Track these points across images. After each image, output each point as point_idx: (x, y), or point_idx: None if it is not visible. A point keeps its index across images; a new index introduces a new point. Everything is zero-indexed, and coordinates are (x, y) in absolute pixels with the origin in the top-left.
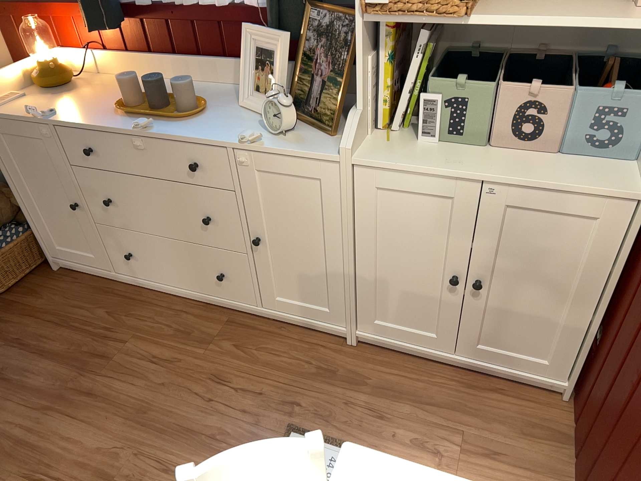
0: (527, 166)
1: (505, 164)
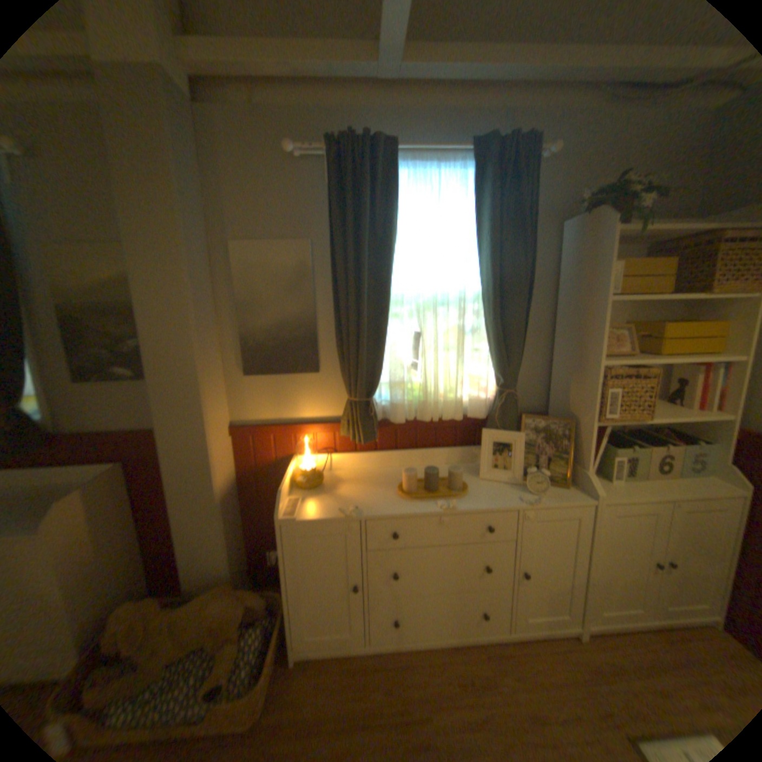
0: (682, 487)
1: (672, 488)
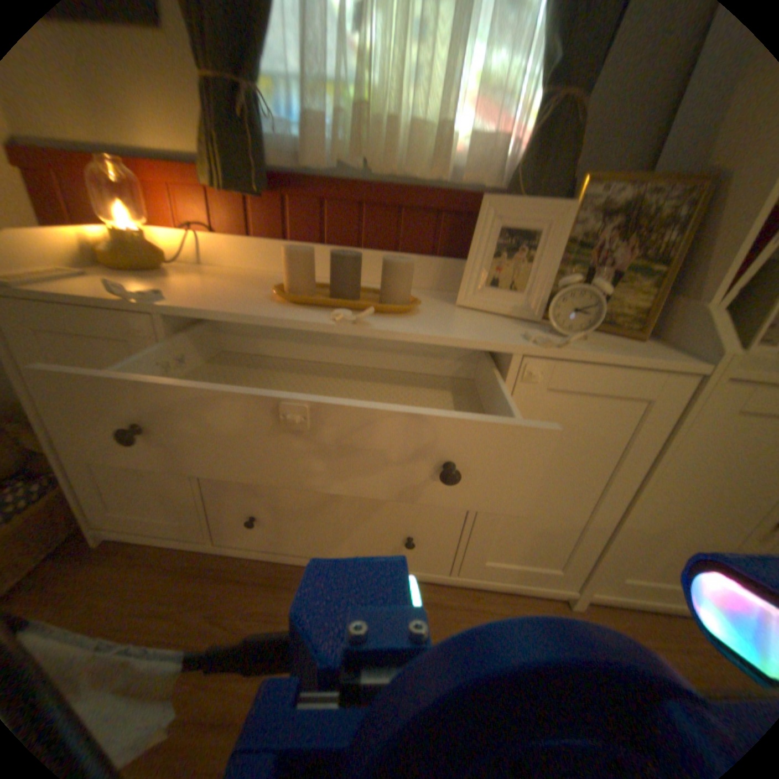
0: None
1: None
